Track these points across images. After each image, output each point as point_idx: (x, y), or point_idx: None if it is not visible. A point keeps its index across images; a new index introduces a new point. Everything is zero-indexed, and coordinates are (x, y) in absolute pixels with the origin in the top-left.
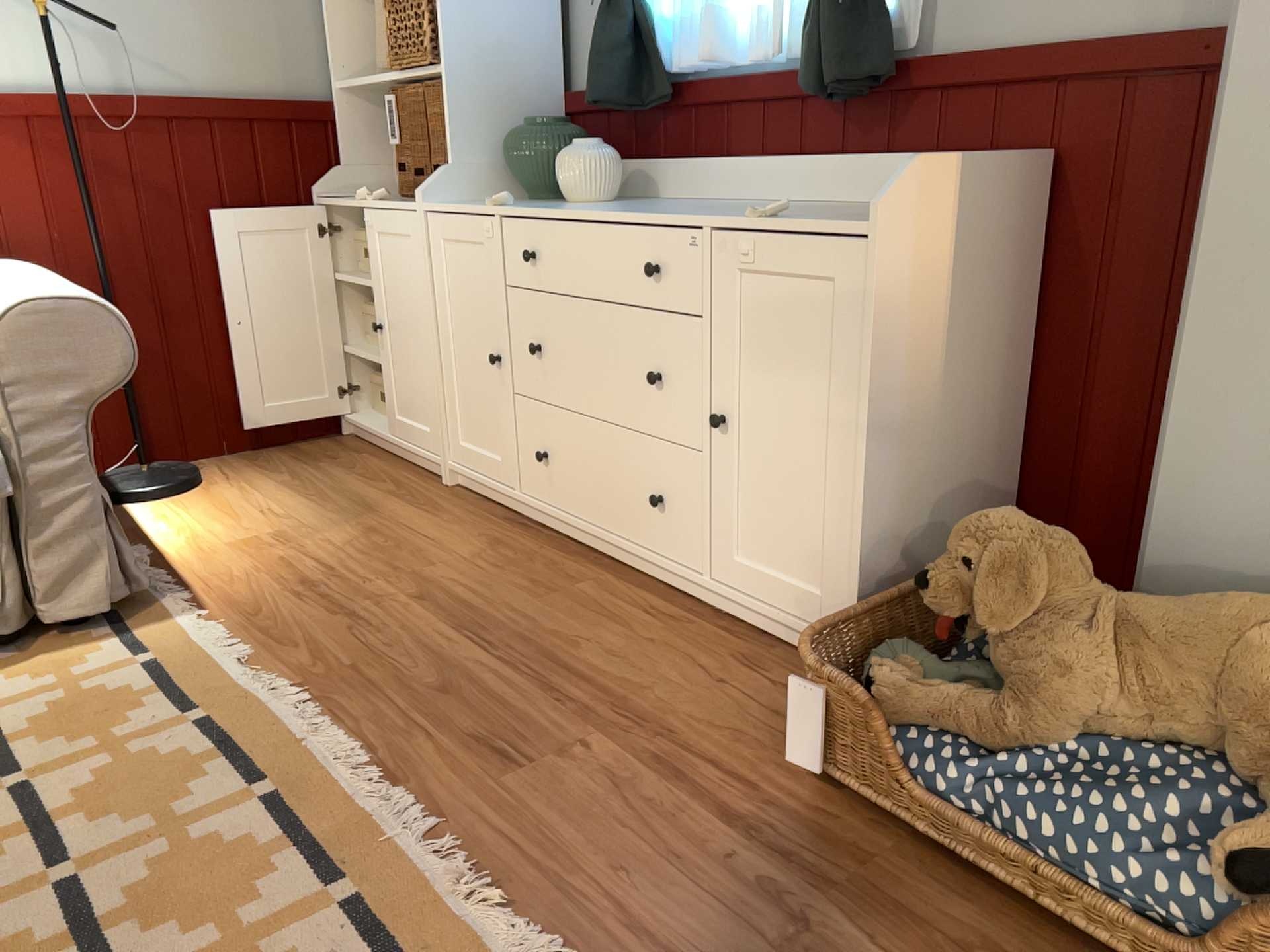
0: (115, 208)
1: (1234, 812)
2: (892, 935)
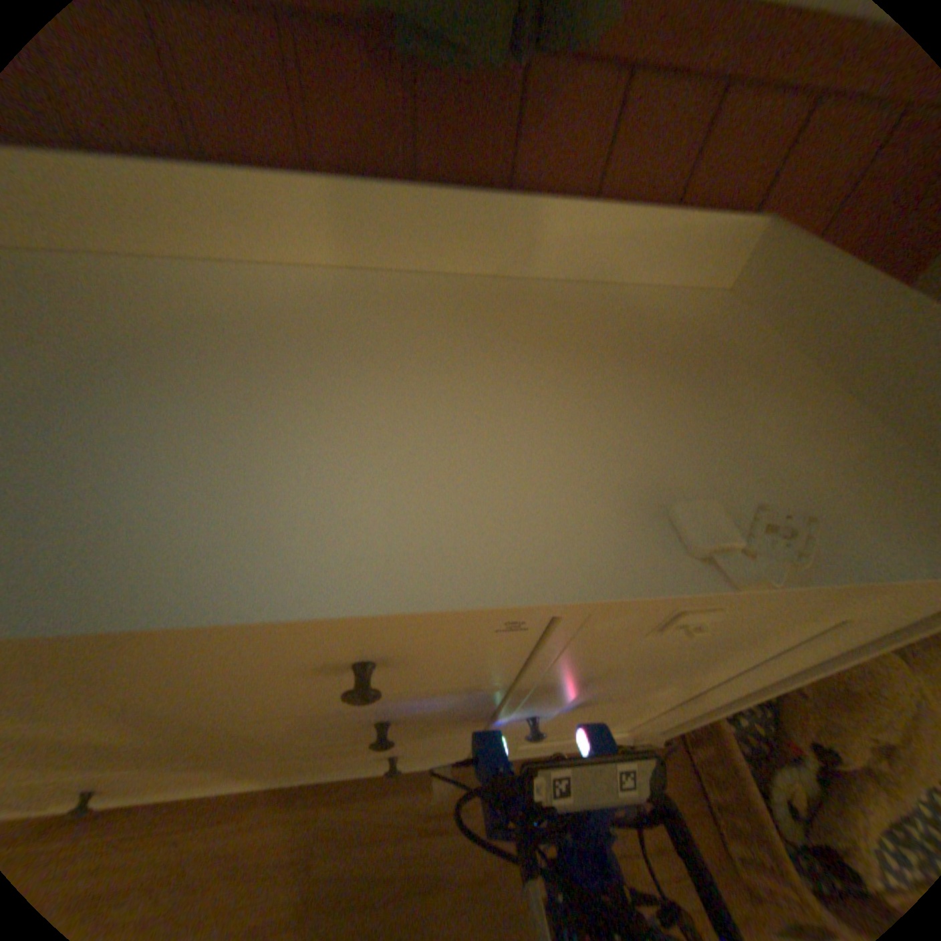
0: None
1: None
2: None
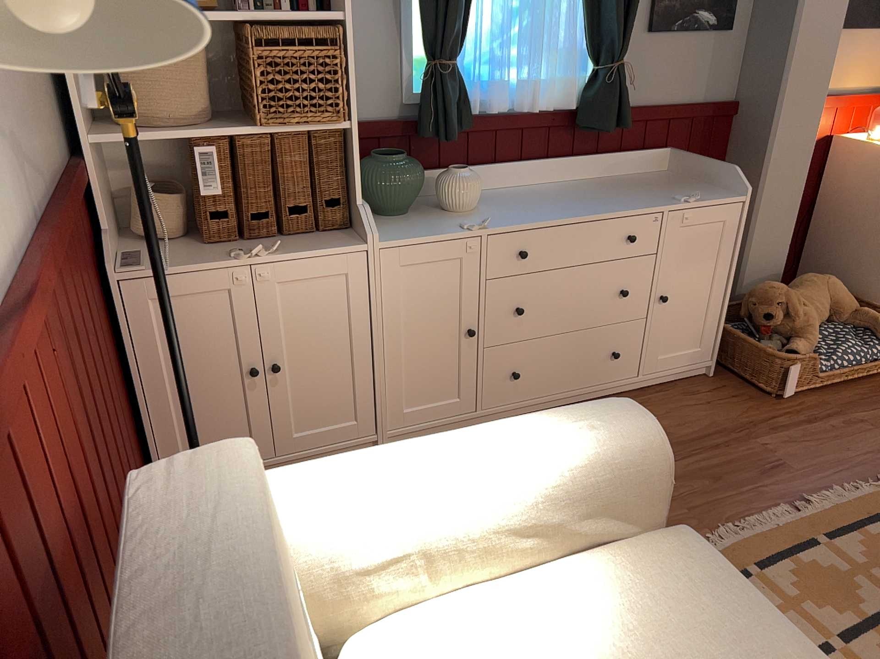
0: (75, 379)
1: (855, 329)
2: (863, 408)
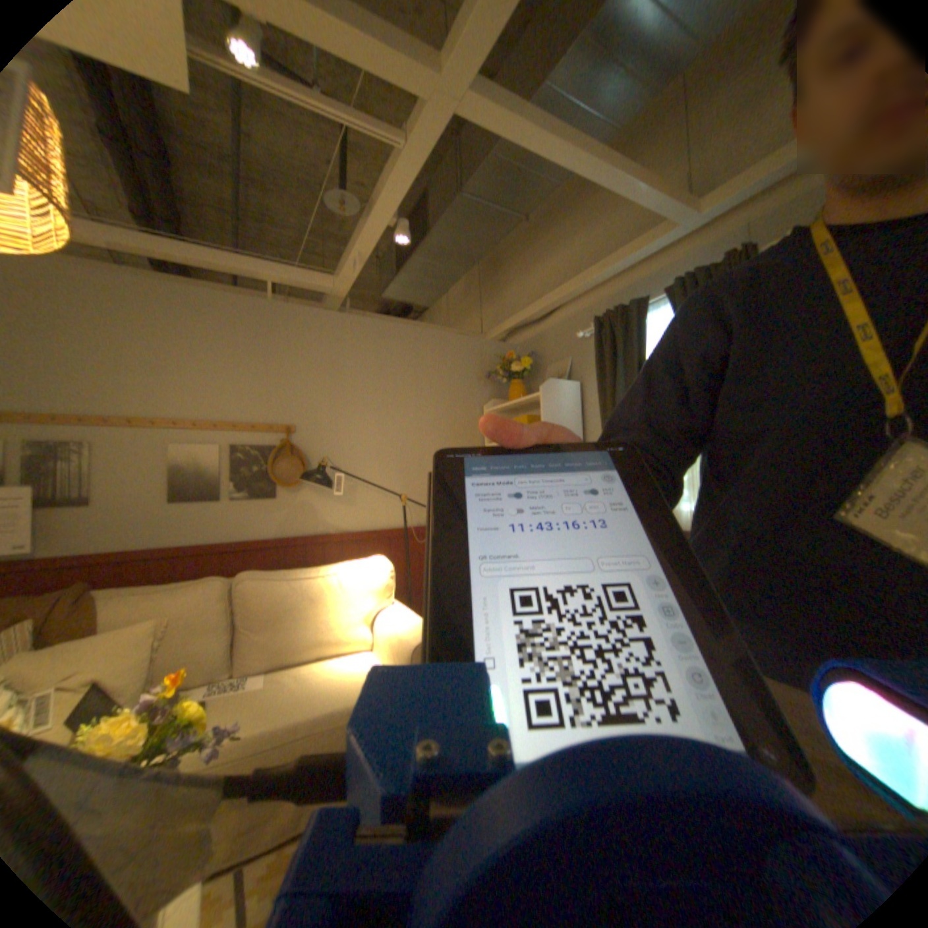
0: (411, 566)
1: None
2: None
